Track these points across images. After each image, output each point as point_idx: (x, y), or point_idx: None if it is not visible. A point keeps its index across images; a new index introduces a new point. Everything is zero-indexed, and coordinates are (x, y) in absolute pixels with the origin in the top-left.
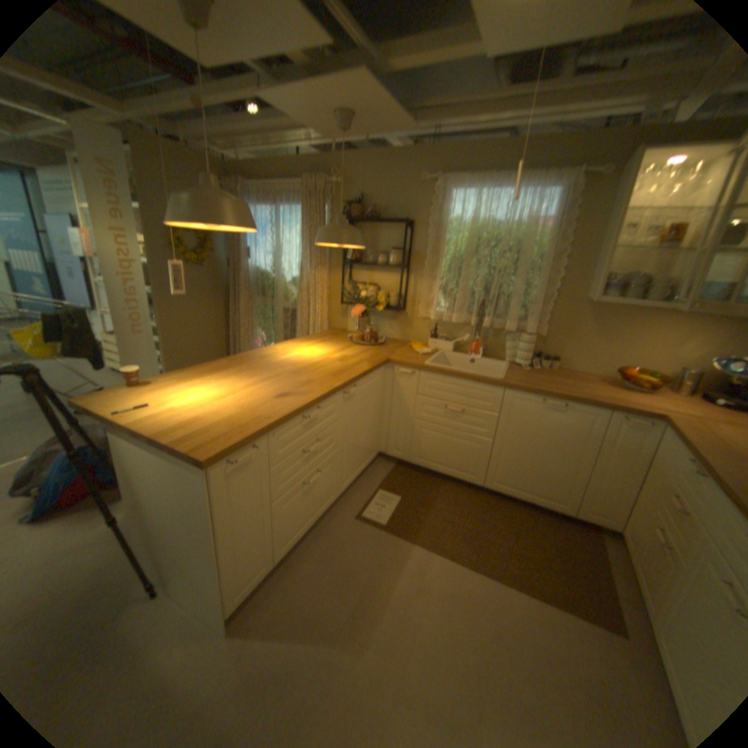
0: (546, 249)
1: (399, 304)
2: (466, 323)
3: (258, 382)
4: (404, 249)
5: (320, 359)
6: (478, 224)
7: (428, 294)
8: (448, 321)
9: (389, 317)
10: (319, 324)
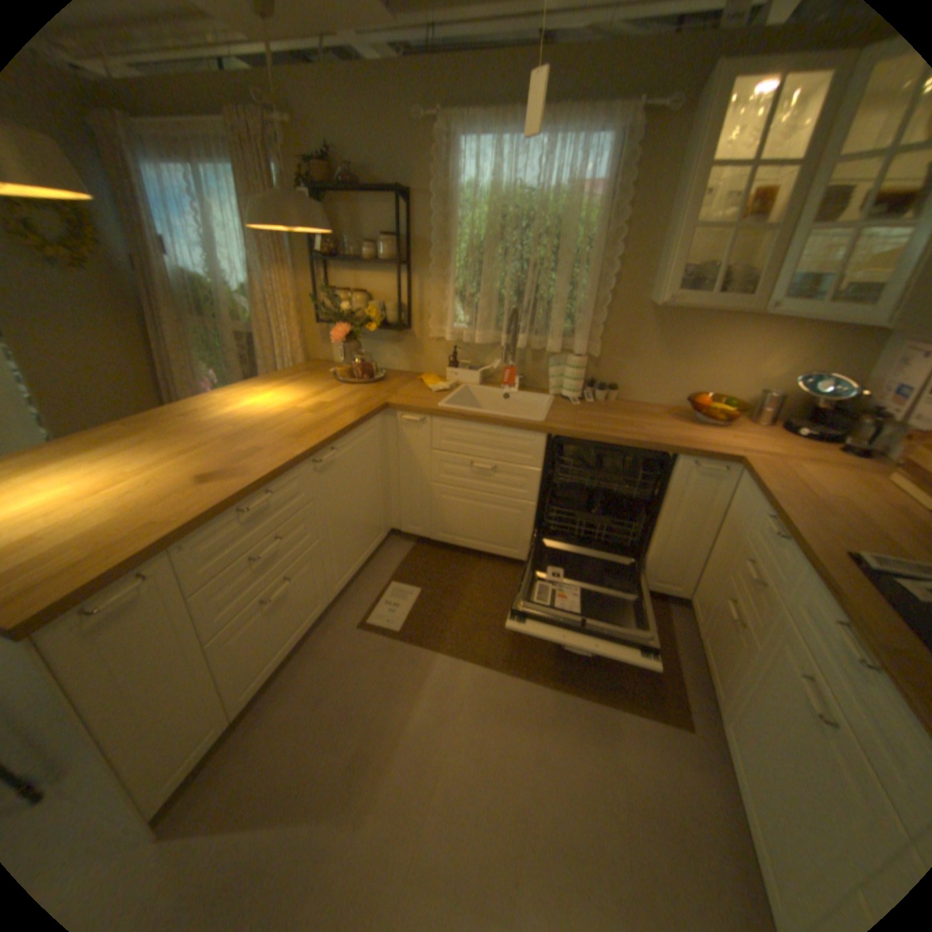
0: (595, 233)
1: (402, 321)
2: (495, 345)
3: (166, 461)
4: (398, 236)
5: (281, 412)
6: (501, 194)
7: (441, 305)
8: (472, 343)
9: (389, 341)
10: (289, 357)
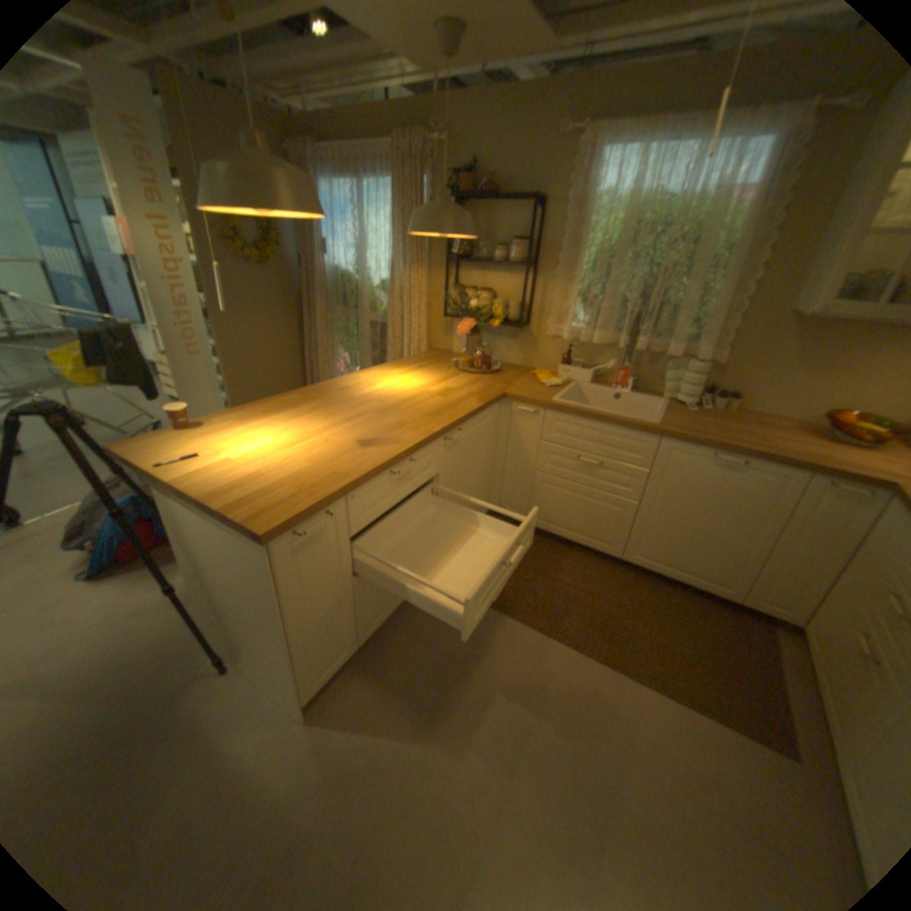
0: (739, 237)
1: (521, 318)
2: (611, 345)
3: (335, 425)
4: (531, 239)
5: (416, 393)
6: (640, 199)
7: (562, 304)
8: (588, 342)
9: (507, 335)
10: (415, 345)
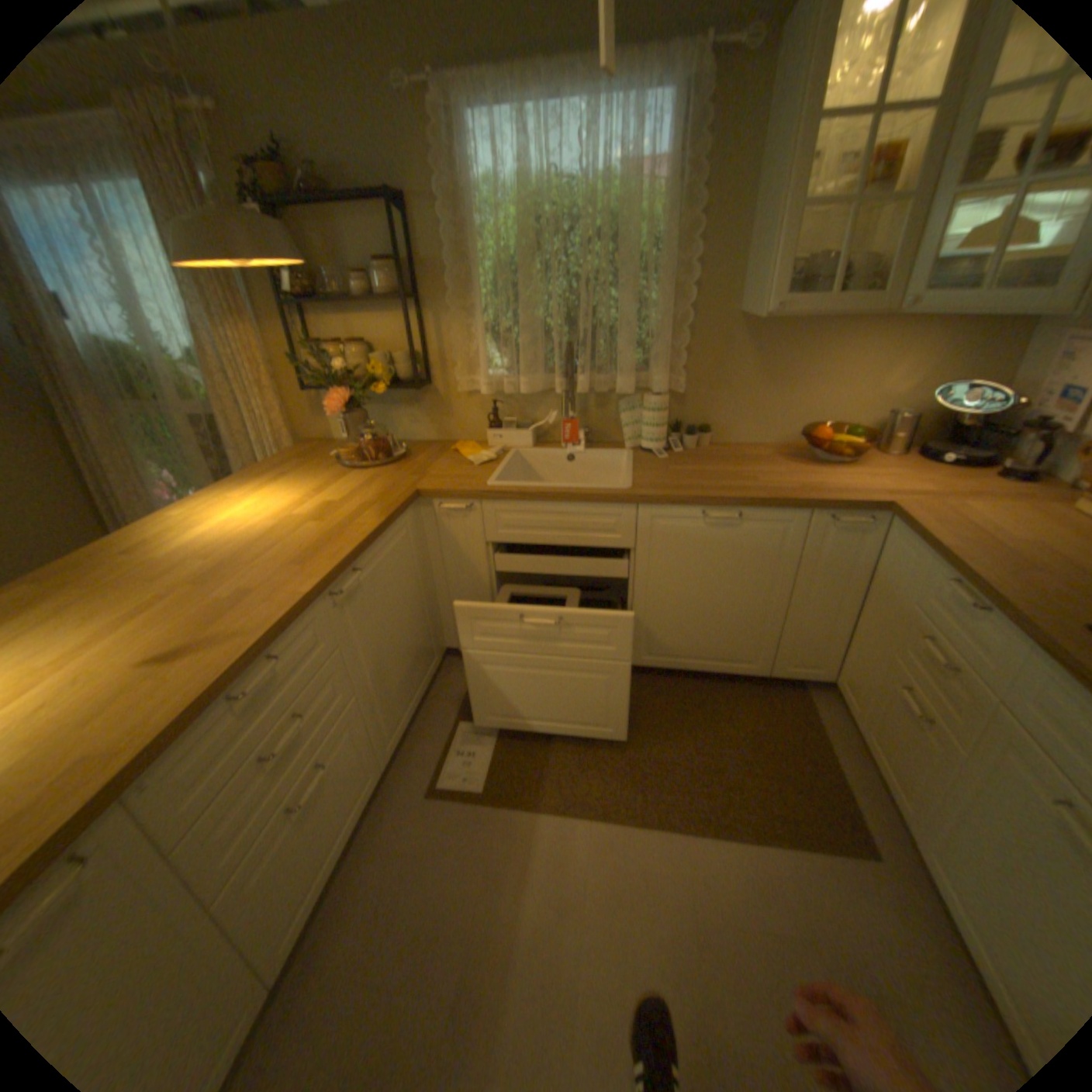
0: (663, 229)
1: (418, 375)
2: (546, 392)
3: (104, 633)
4: (397, 259)
5: (271, 525)
6: (530, 187)
7: (467, 347)
8: (515, 393)
9: (404, 402)
10: (270, 440)
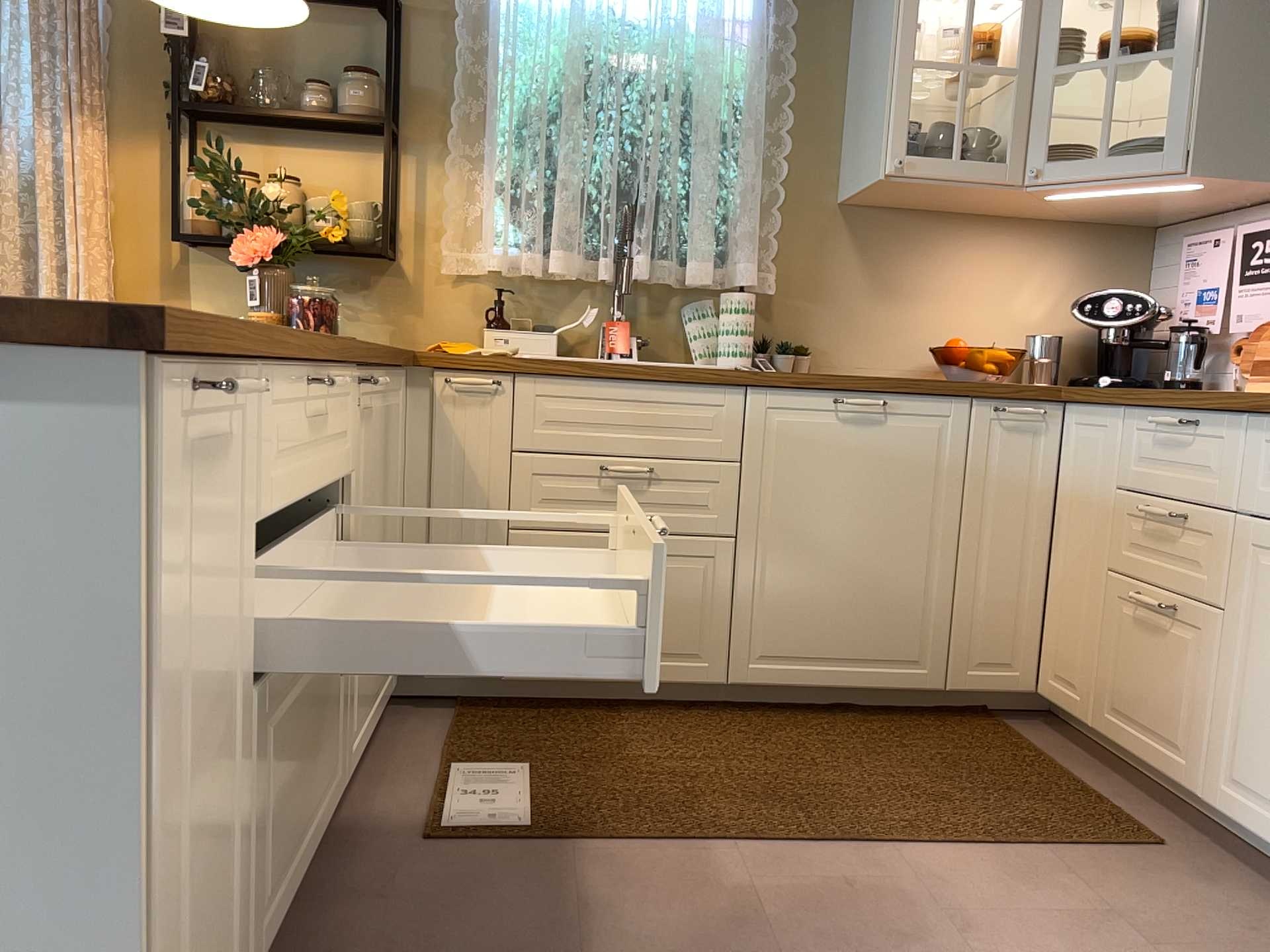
0: (746, 93)
1: (377, 245)
2: (578, 286)
3: None
4: (393, 73)
5: None
6: (585, 25)
7: (467, 210)
8: (531, 283)
9: (345, 286)
10: None
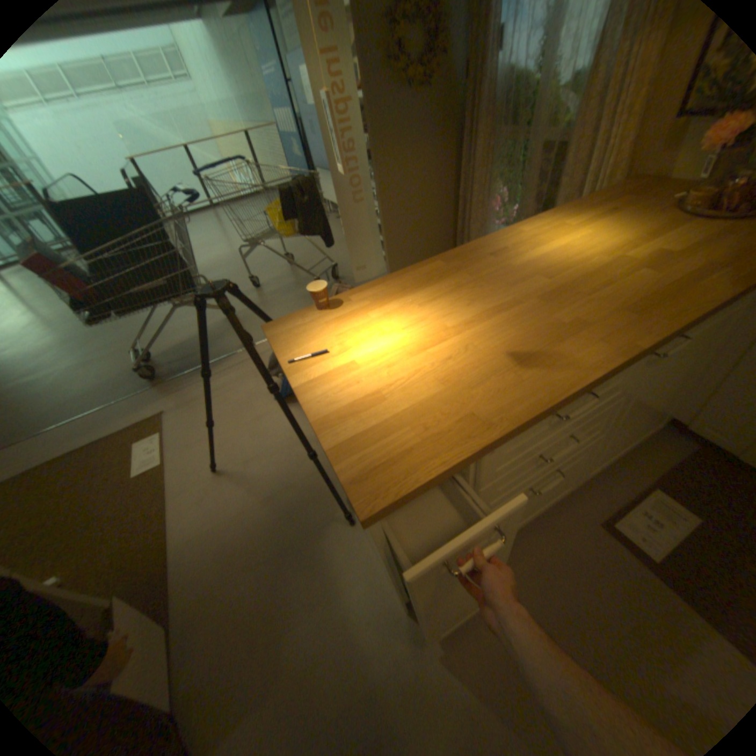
0: None
1: None
2: None
3: (481, 317)
4: None
5: (605, 261)
6: None
7: None
8: None
9: None
10: (607, 171)
